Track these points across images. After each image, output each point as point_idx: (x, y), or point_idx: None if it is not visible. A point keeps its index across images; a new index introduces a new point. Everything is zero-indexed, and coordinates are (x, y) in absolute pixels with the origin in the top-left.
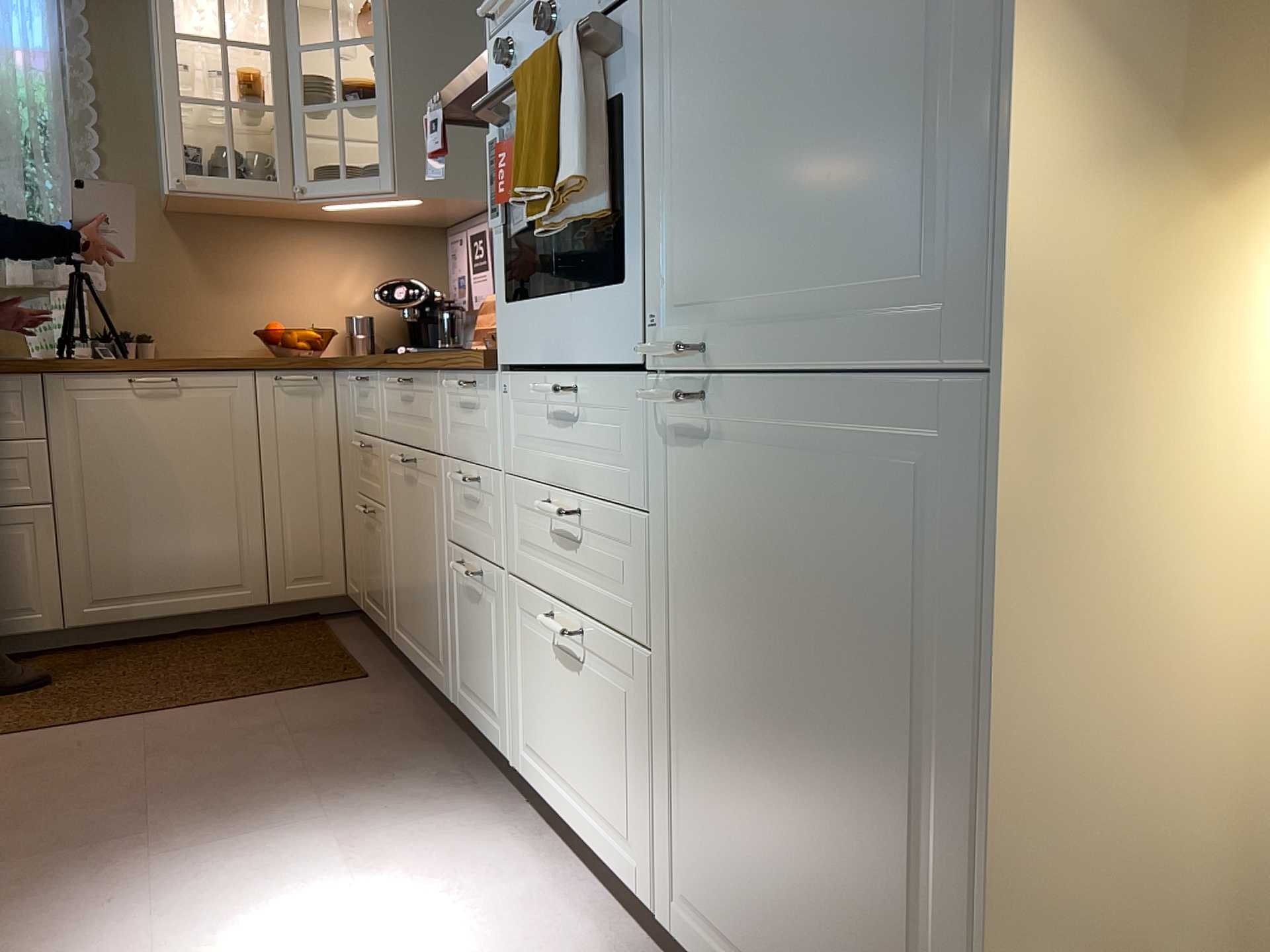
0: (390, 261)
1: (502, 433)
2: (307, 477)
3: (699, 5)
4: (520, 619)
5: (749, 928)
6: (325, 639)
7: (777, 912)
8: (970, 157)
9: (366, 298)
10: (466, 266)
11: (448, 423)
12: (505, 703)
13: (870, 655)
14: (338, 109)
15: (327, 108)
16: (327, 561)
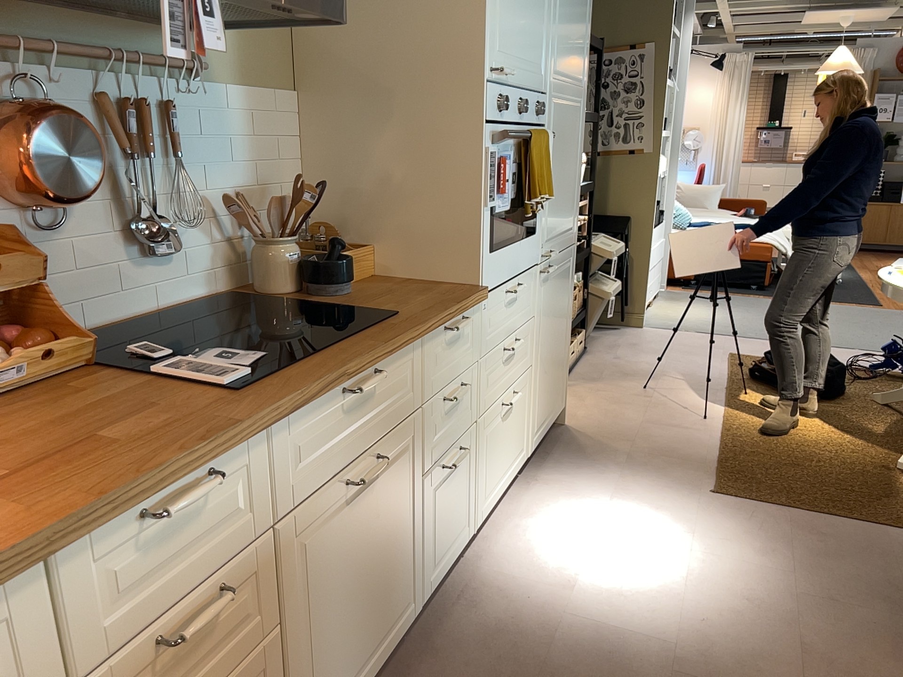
0: None
1: (478, 336)
2: None
3: (555, 145)
4: (483, 435)
5: (546, 409)
6: None
7: (550, 394)
8: (575, 203)
9: None
10: None
11: (430, 371)
12: (470, 505)
13: (563, 308)
14: None
15: None
16: None
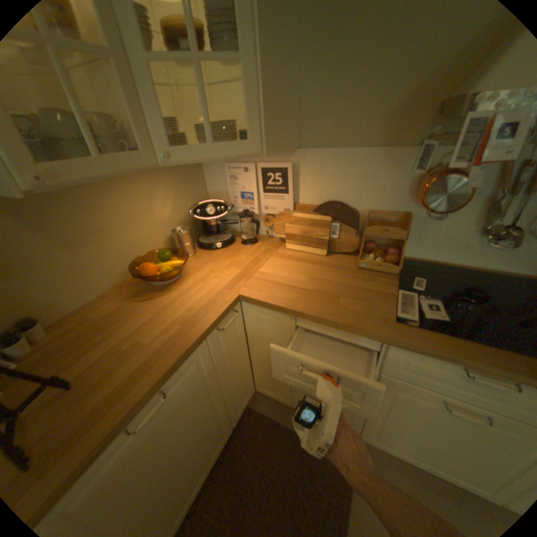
0: (178, 182)
1: None
2: (238, 363)
3: None
4: None
5: None
6: (277, 429)
7: None
8: None
9: (172, 212)
10: (256, 188)
11: None
12: None
13: None
14: (195, 61)
15: (181, 58)
16: (249, 387)
